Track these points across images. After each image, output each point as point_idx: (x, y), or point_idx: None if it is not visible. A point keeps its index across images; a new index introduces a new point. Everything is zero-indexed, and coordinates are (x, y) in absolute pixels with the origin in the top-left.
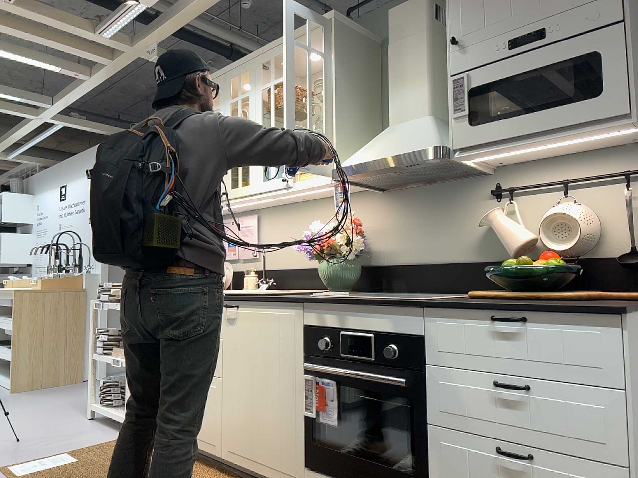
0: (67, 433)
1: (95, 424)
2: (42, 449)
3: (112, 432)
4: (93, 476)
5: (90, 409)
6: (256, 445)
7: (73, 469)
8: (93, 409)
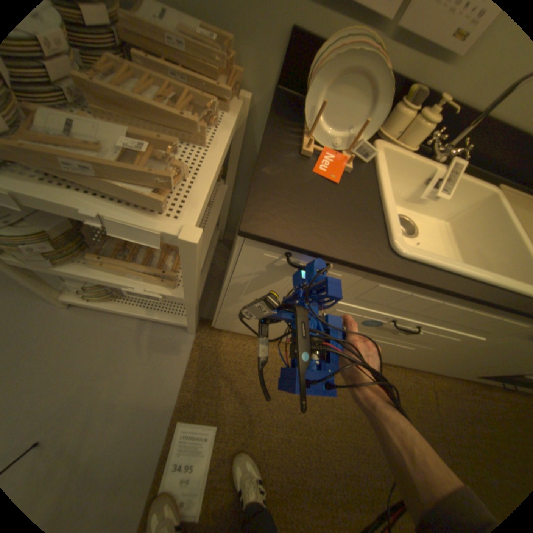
0: (89, 368)
1: (97, 318)
2: (118, 434)
3: (157, 330)
4: (276, 444)
5: (59, 304)
6: (435, 369)
7: (237, 449)
8: (66, 303)
